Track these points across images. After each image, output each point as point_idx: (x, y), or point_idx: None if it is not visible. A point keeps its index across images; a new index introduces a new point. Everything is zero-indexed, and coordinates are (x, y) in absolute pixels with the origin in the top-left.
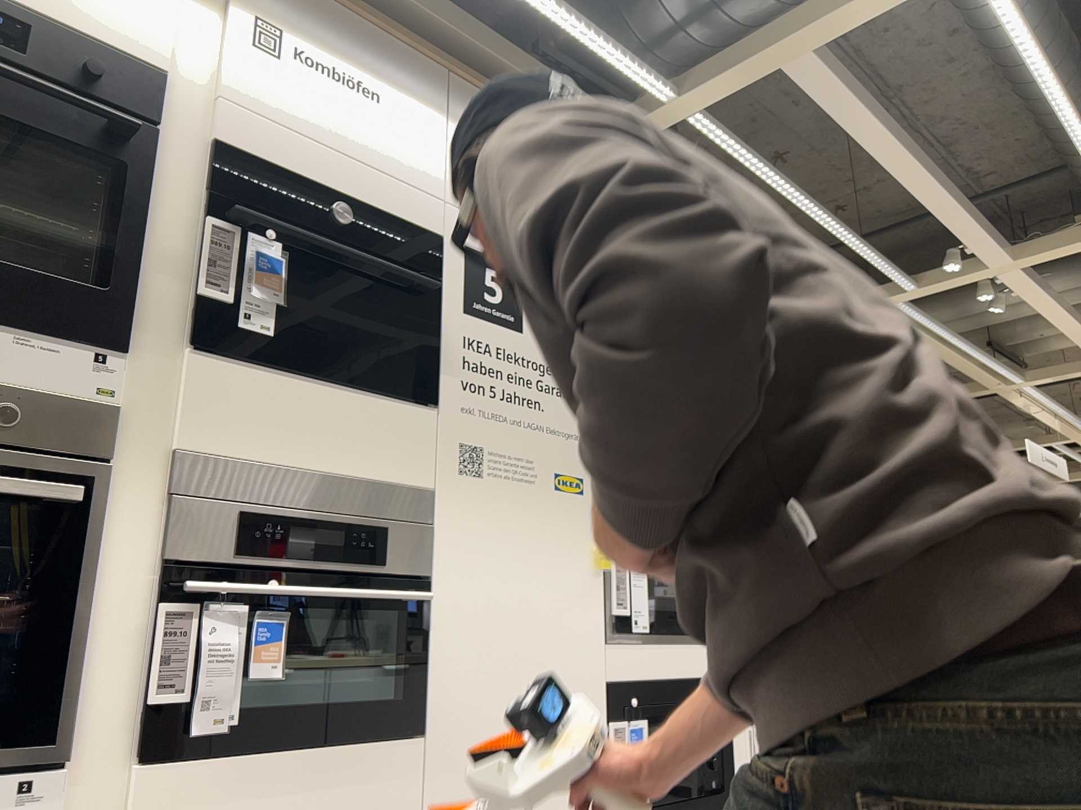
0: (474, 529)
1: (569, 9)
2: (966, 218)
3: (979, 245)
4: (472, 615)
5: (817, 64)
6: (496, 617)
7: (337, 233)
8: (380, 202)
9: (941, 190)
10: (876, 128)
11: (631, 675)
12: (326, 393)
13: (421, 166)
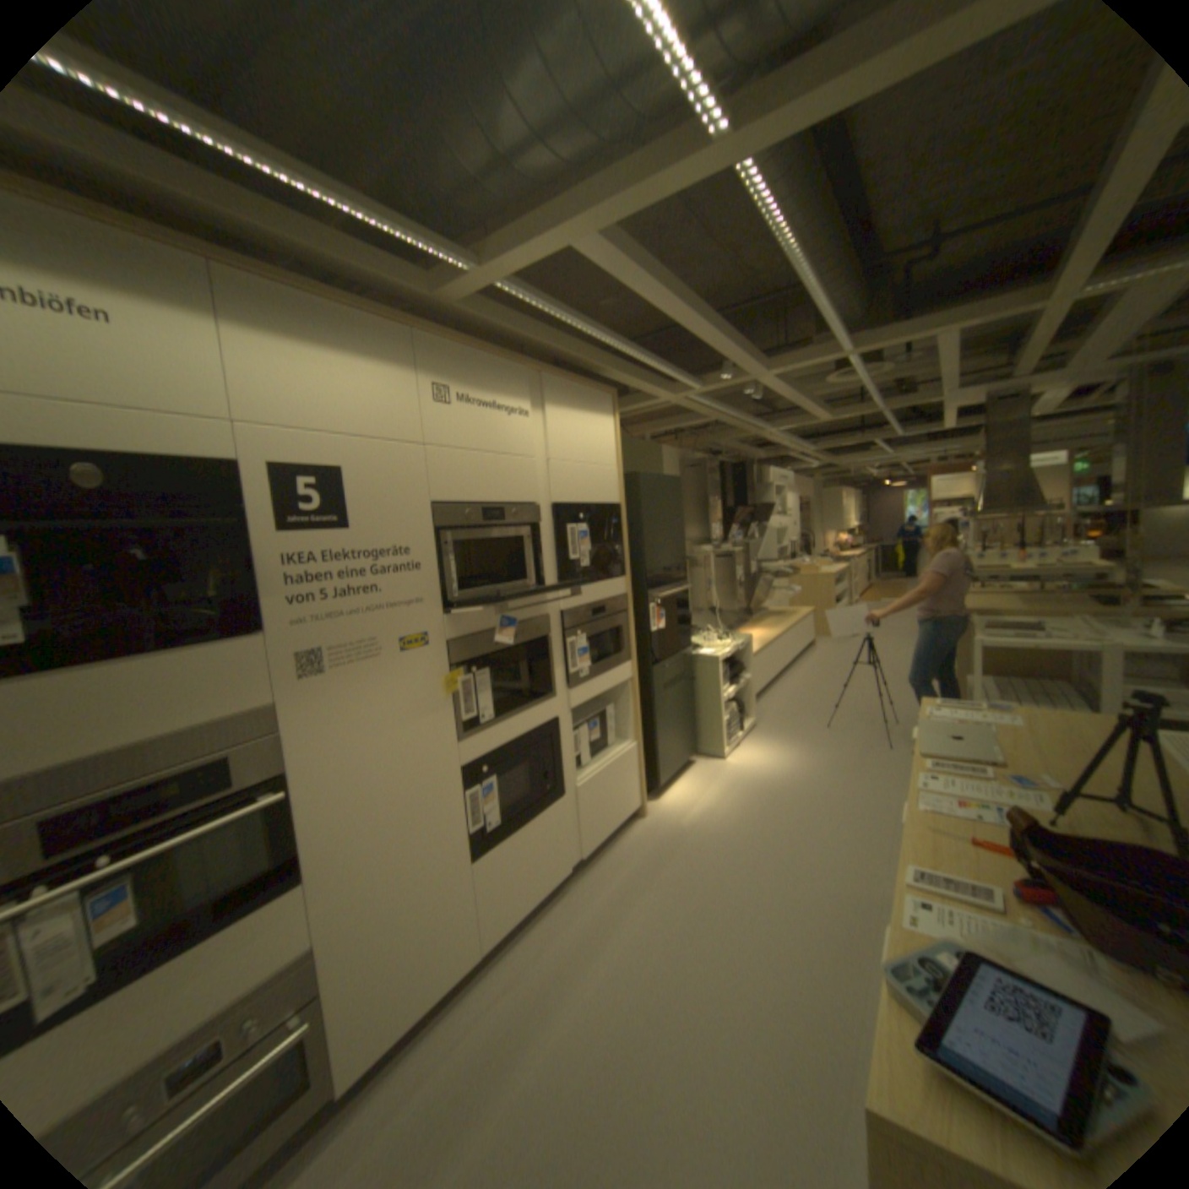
0: (322, 717)
1: (329, 184)
2: (737, 349)
3: (747, 364)
4: (331, 781)
5: (603, 243)
6: (356, 771)
7: (90, 497)
8: (141, 447)
9: (718, 333)
10: (662, 292)
11: (480, 754)
12: (120, 671)
13: (191, 390)
